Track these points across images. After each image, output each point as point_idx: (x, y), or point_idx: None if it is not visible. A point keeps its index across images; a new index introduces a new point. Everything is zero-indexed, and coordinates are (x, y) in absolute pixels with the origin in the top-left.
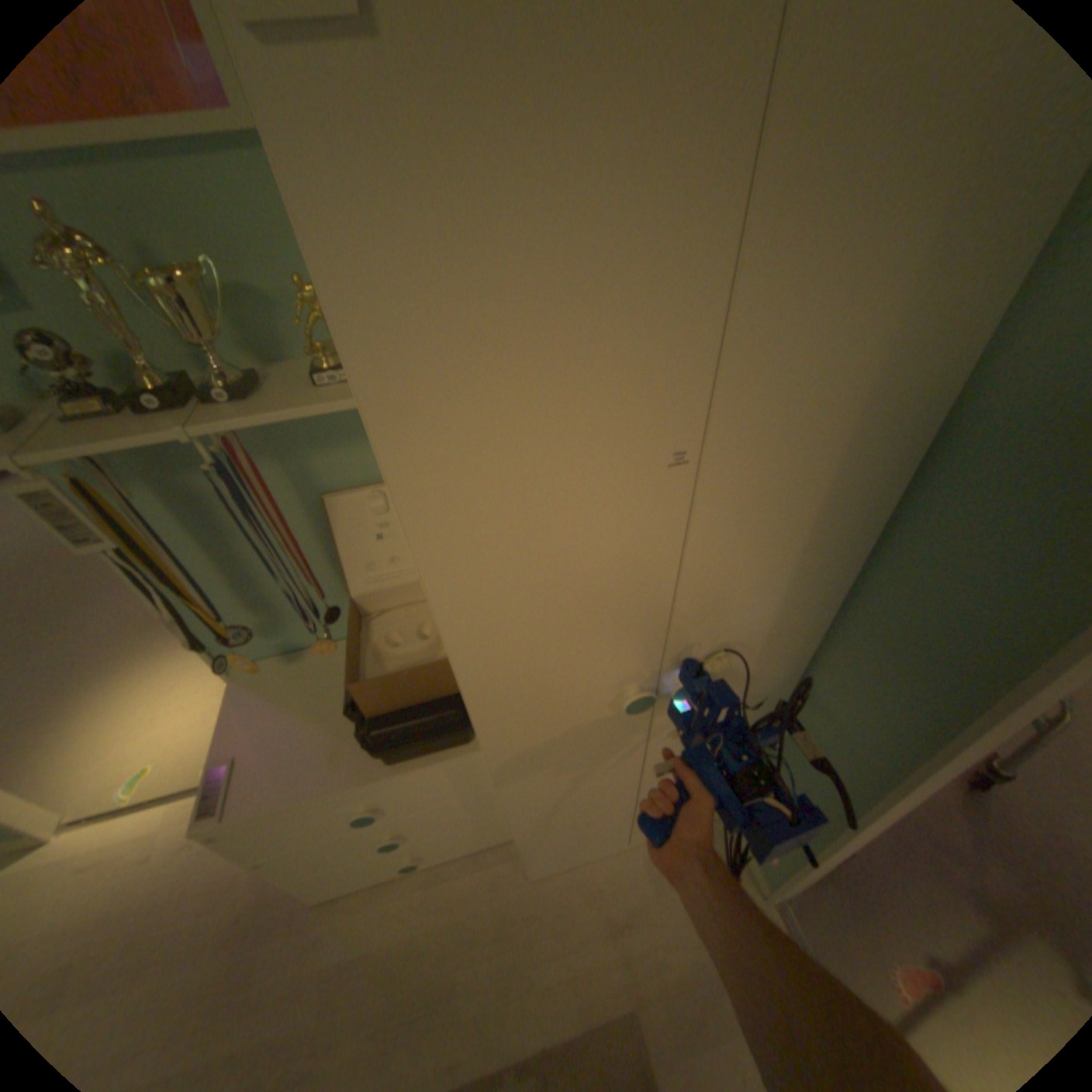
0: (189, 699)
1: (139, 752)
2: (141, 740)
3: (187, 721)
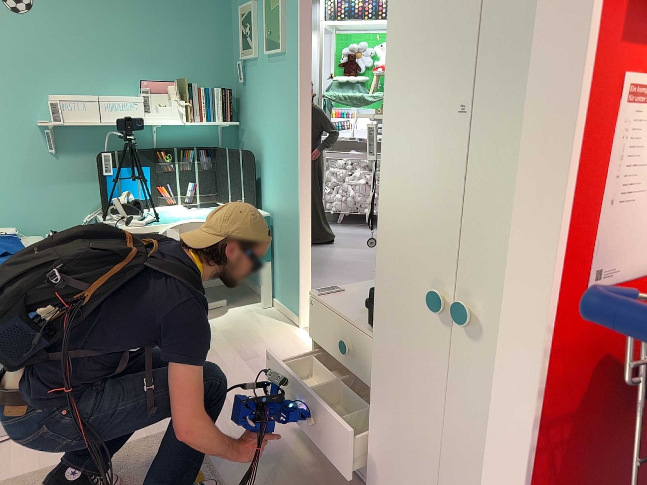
0: None
1: None
2: None
3: None
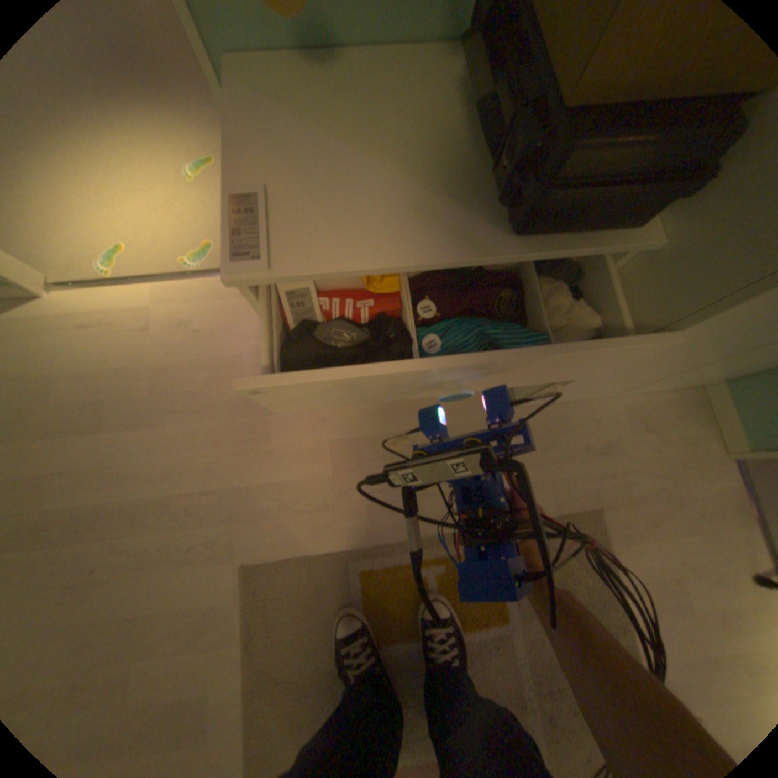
0: (145, 180)
1: (107, 226)
2: (104, 214)
3: (150, 203)
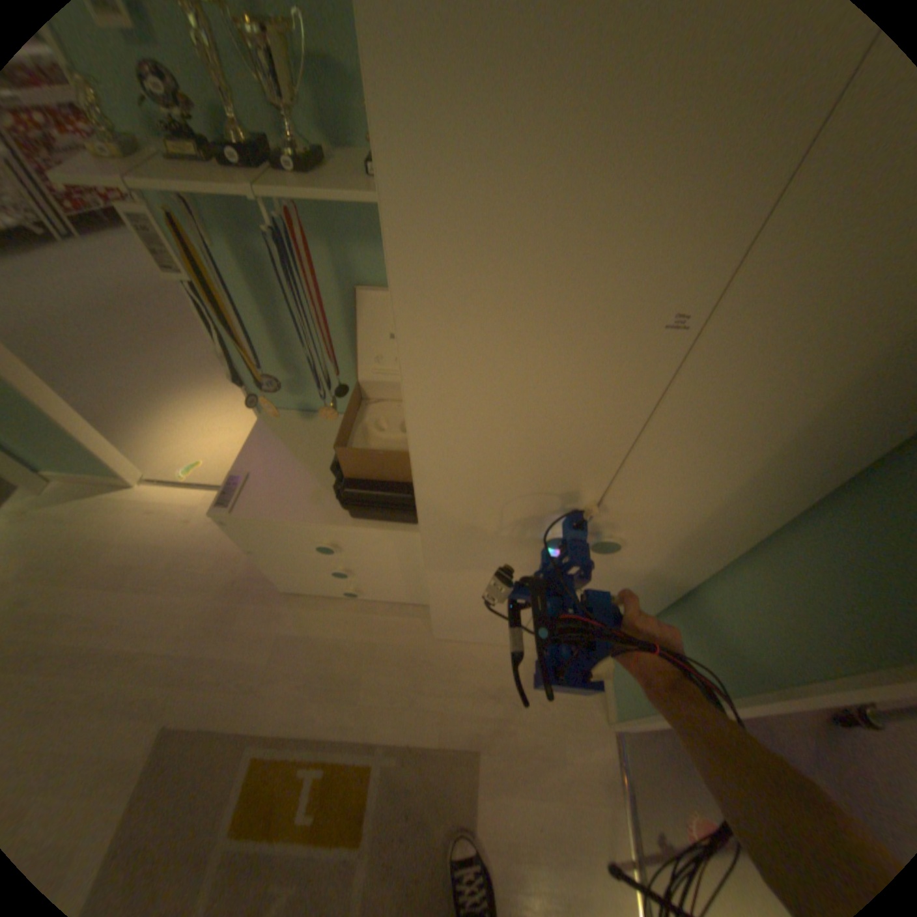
0: (236, 424)
1: (197, 450)
2: (200, 442)
3: (232, 439)
